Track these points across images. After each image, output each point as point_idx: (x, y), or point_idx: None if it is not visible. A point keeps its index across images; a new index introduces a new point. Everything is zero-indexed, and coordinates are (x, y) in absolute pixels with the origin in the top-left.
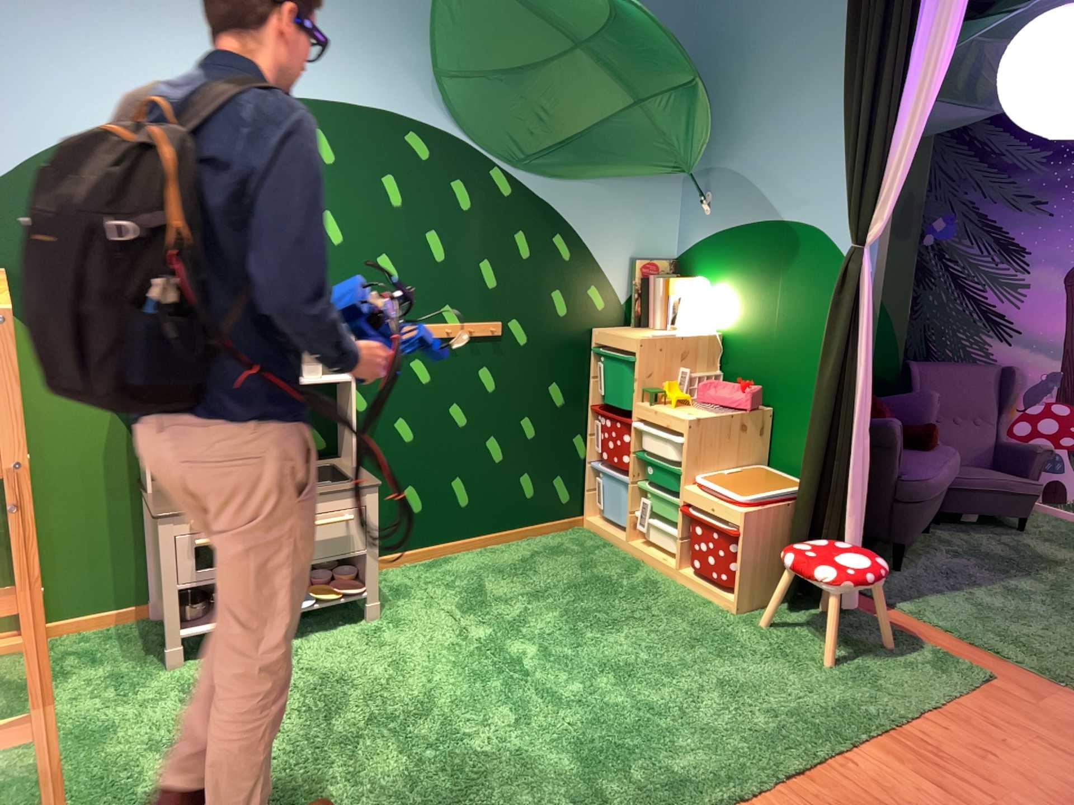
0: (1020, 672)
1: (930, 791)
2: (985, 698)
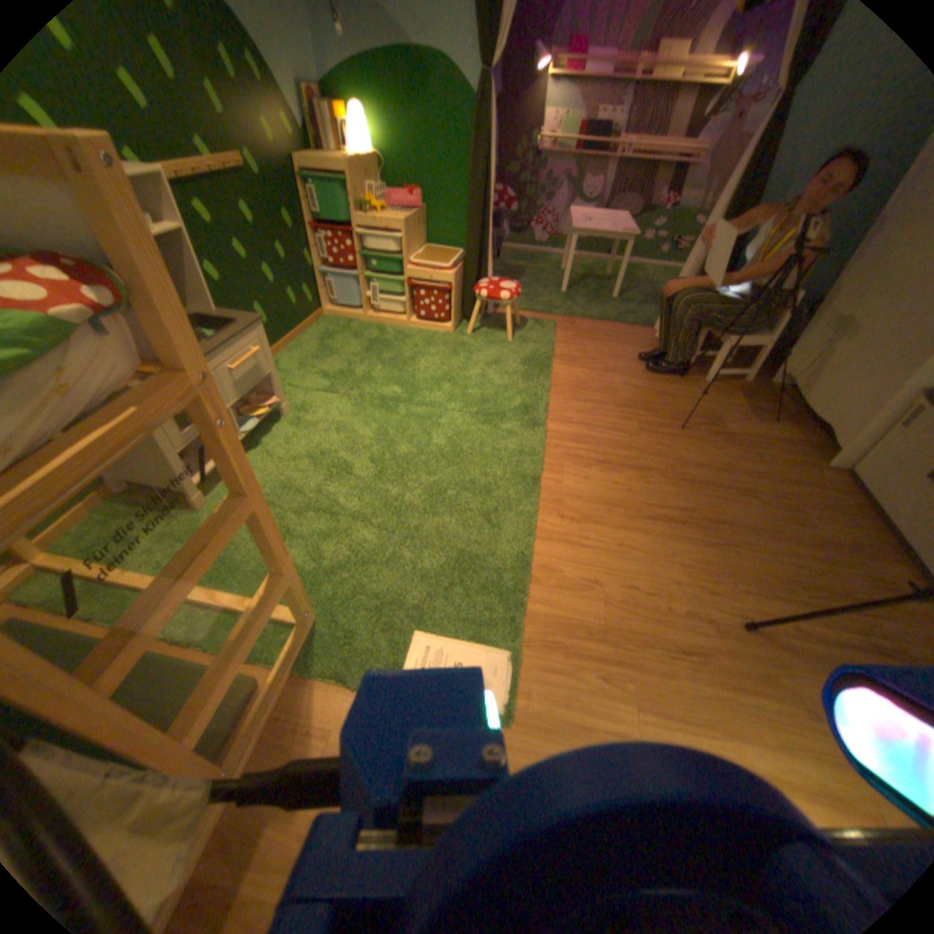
0: (561, 318)
1: (587, 374)
2: (563, 333)
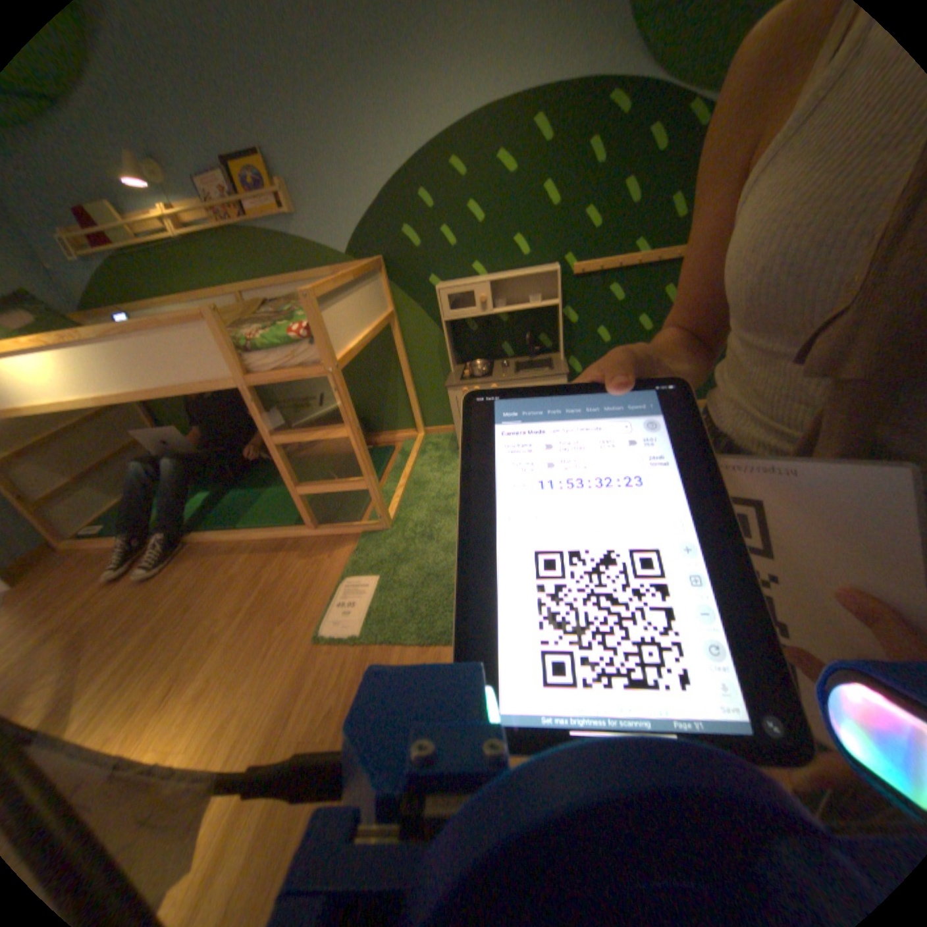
0: None
1: None
2: None
